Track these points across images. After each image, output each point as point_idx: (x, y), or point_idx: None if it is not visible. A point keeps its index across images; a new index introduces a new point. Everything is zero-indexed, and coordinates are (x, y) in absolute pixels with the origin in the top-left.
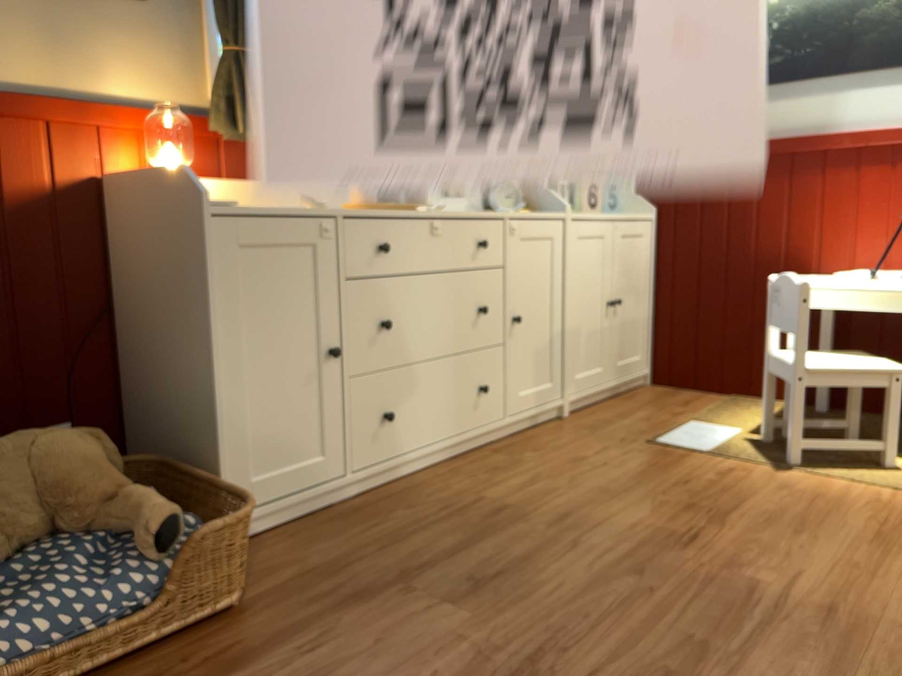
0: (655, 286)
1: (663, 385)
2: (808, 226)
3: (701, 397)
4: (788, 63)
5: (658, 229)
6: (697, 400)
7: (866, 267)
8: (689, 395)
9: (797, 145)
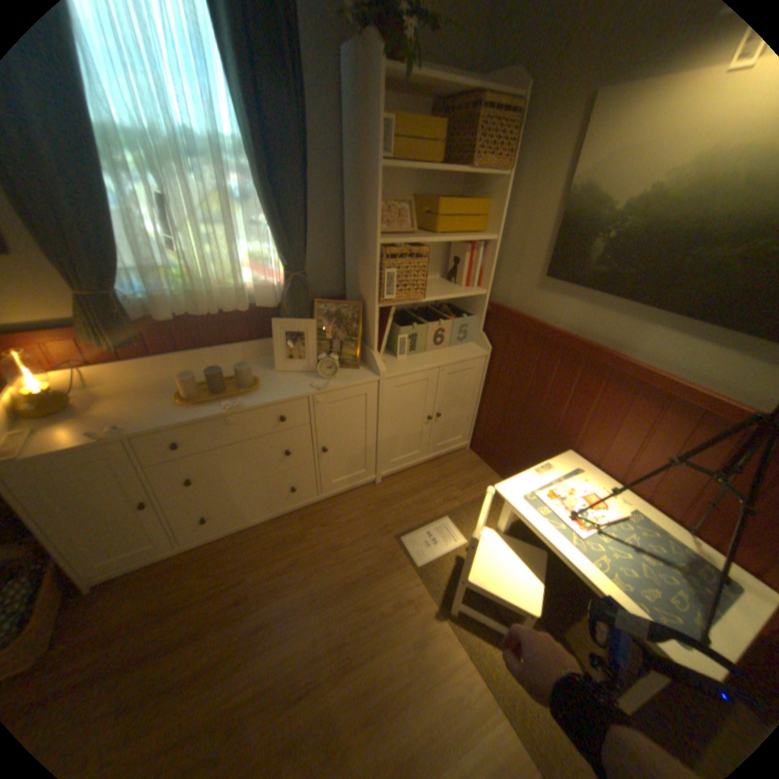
0: (482, 397)
1: (475, 454)
2: (582, 416)
3: (485, 479)
4: (613, 275)
5: (491, 361)
6: (479, 481)
7: (612, 468)
8: (480, 473)
9: (594, 352)
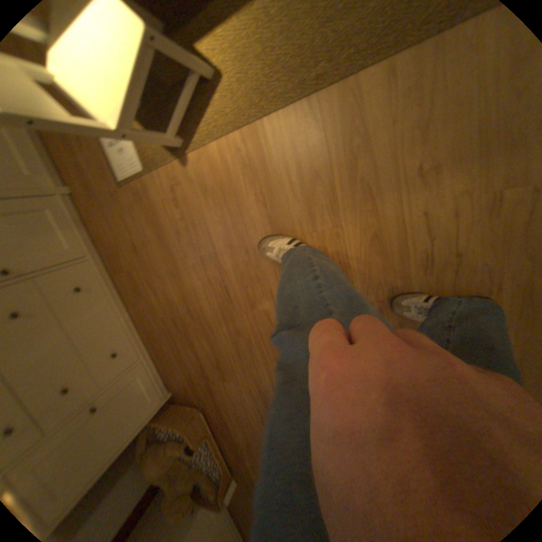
0: None
1: None
2: None
3: None
4: None
5: None
6: None
7: None
8: None
9: None
